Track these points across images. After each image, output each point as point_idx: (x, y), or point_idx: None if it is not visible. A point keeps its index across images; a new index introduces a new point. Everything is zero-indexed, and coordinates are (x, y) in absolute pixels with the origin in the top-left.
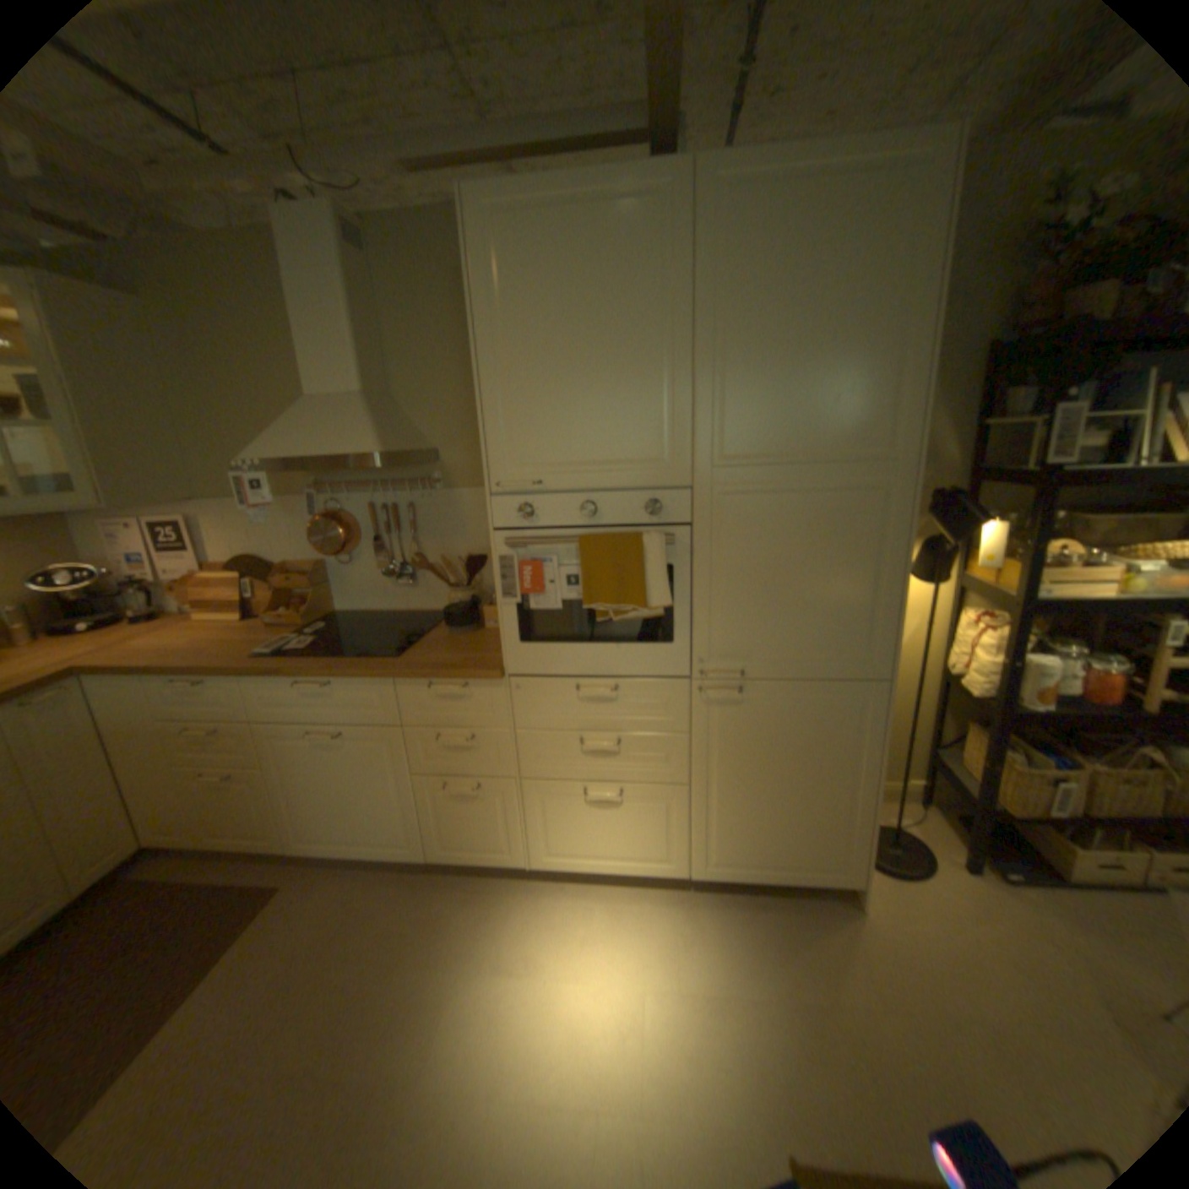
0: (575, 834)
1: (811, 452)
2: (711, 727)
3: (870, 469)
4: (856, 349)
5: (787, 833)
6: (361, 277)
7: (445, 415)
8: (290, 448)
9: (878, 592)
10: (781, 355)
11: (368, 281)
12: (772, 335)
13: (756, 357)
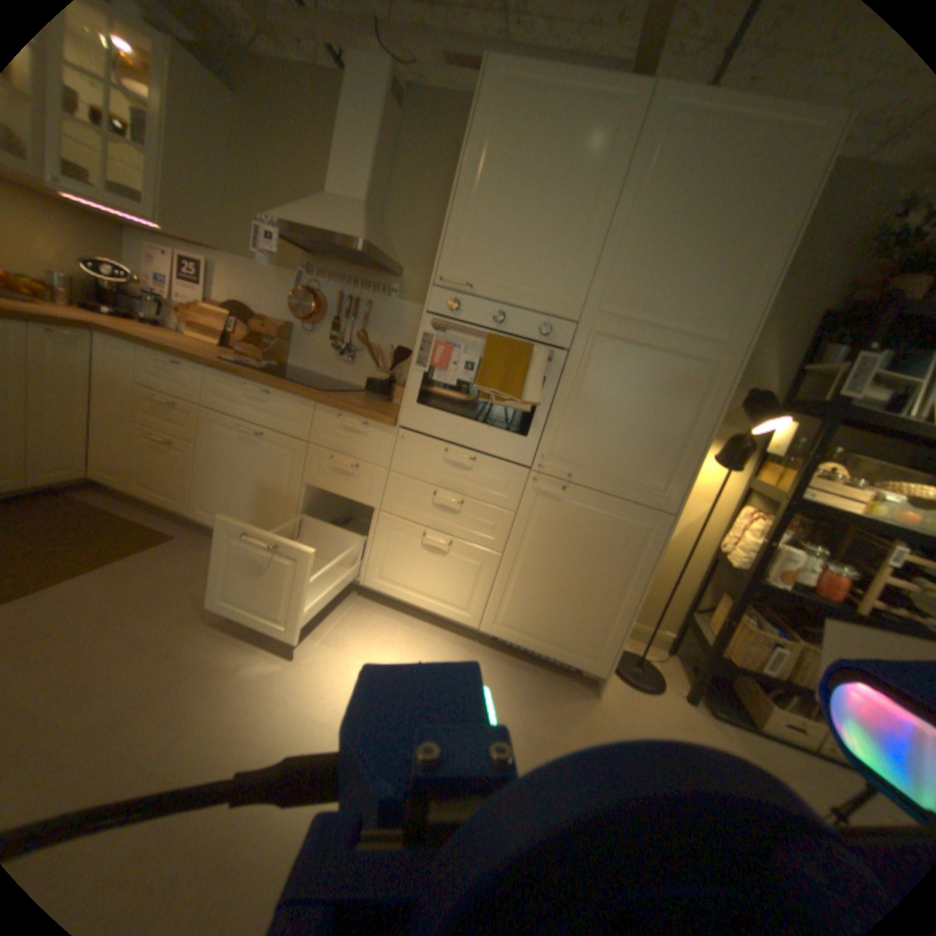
0: (405, 567)
1: (672, 321)
2: (533, 512)
3: (710, 346)
4: (728, 254)
5: (562, 614)
6: (393, 125)
7: (416, 244)
8: (301, 219)
9: (687, 443)
10: (673, 242)
11: (396, 131)
12: (671, 225)
13: (655, 238)
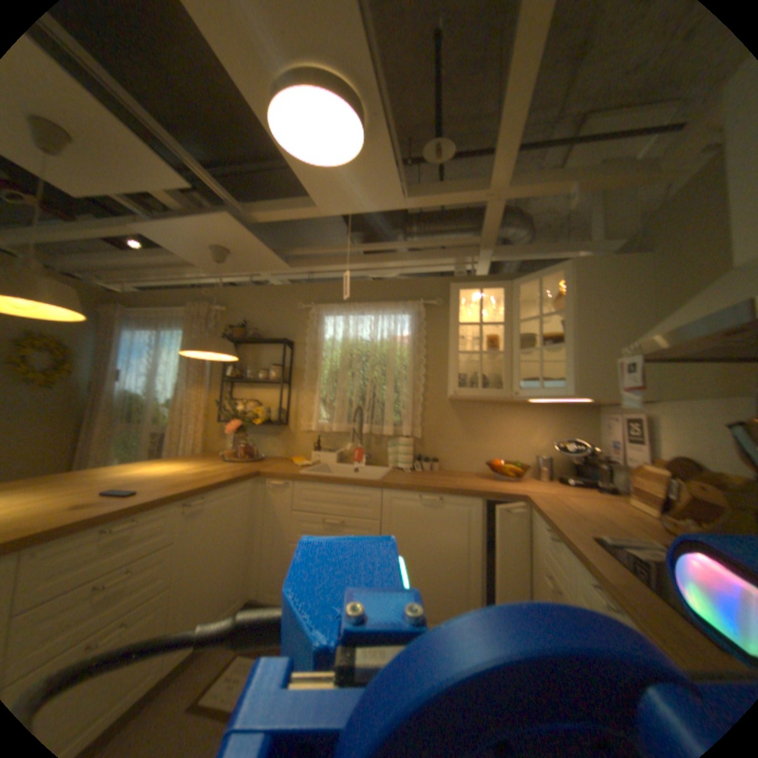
0: None
1: None
2: None
3: None
4: None
5: None
6: None
7: None
8: (675, 325)
9: None
10: None
11: None
12: None
13: None
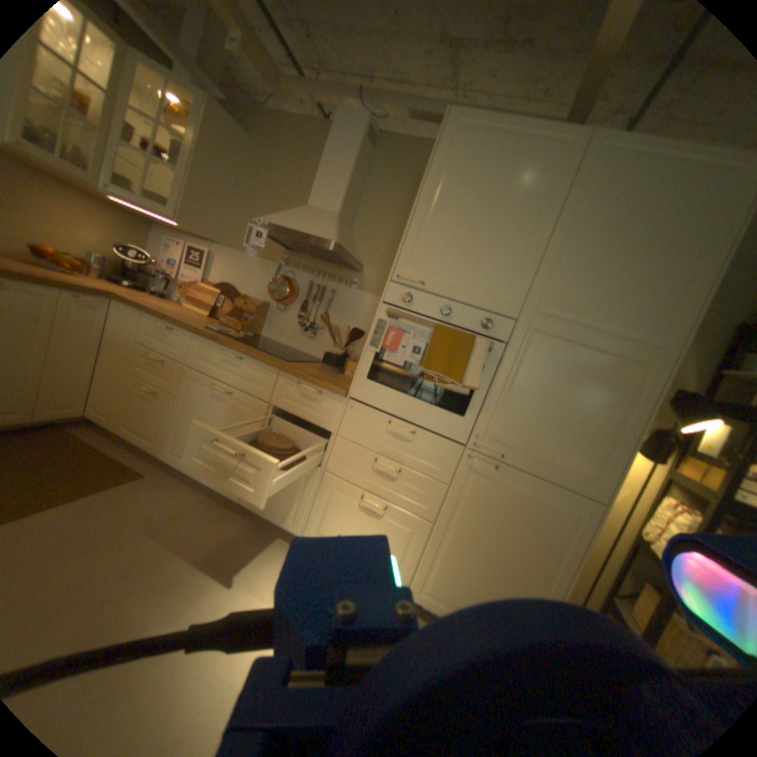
0: (342, 526)
1: (605, 324)
2: (466, 487)
3: (643, 349)
4: (659, 269)
5: (489, 592)
6: (366, 160)
7: (376, 248)
8: (287, 224)
9: (620, 437)
10: (607, 257)
11: (368, 164)
12: (605, 243)
13: (590, 253)
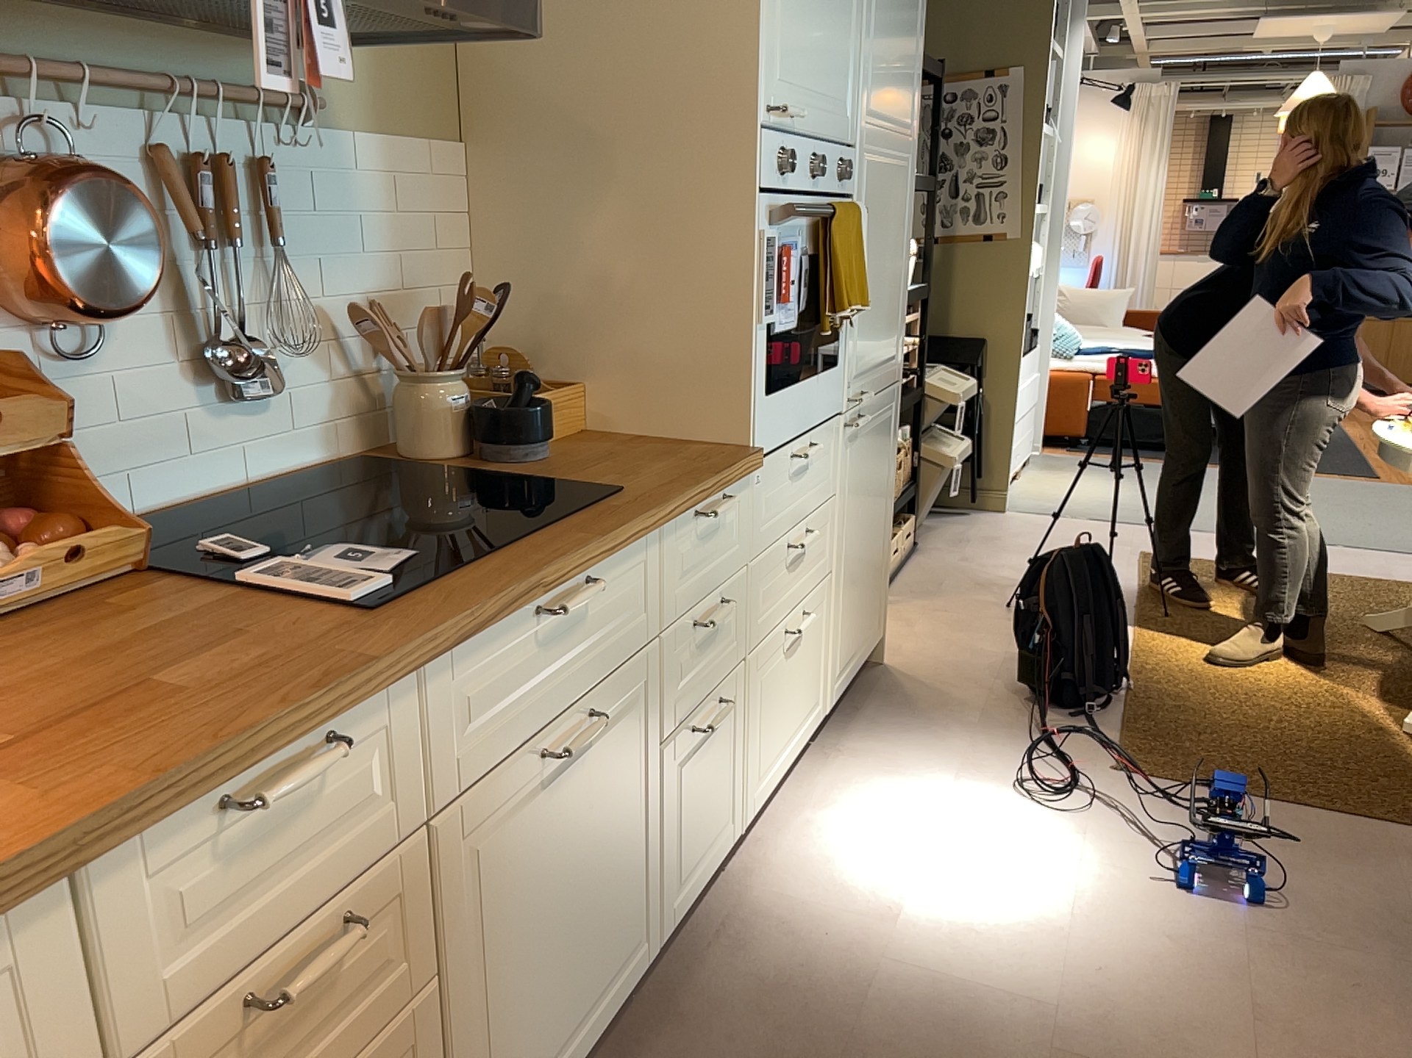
0: (776, 716)
1: (891, 125)
2: (846, 476)
3: (905, 150)
4: (908, 23)
5: (864, 593)
6: None
7: None
8: None
9: (900, 284)
10: (890, 10)
11: None
12: None
13: (884, 5)
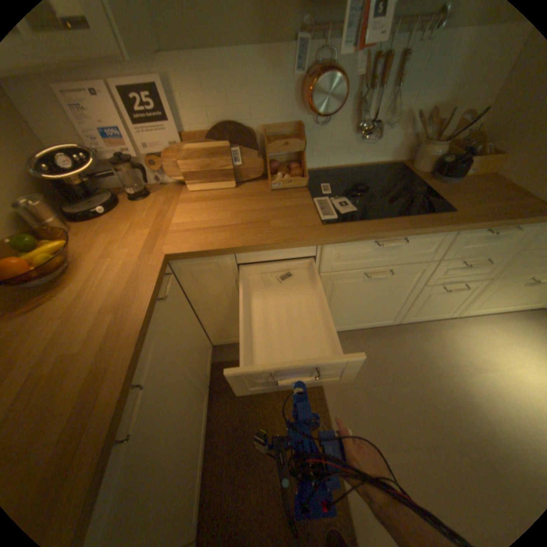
0: (503, 298)
1: None
2: None
3: None
4: None
5: None
6: None
7: None
8: None
9: None
10: None
11: None
12: None
13: None
